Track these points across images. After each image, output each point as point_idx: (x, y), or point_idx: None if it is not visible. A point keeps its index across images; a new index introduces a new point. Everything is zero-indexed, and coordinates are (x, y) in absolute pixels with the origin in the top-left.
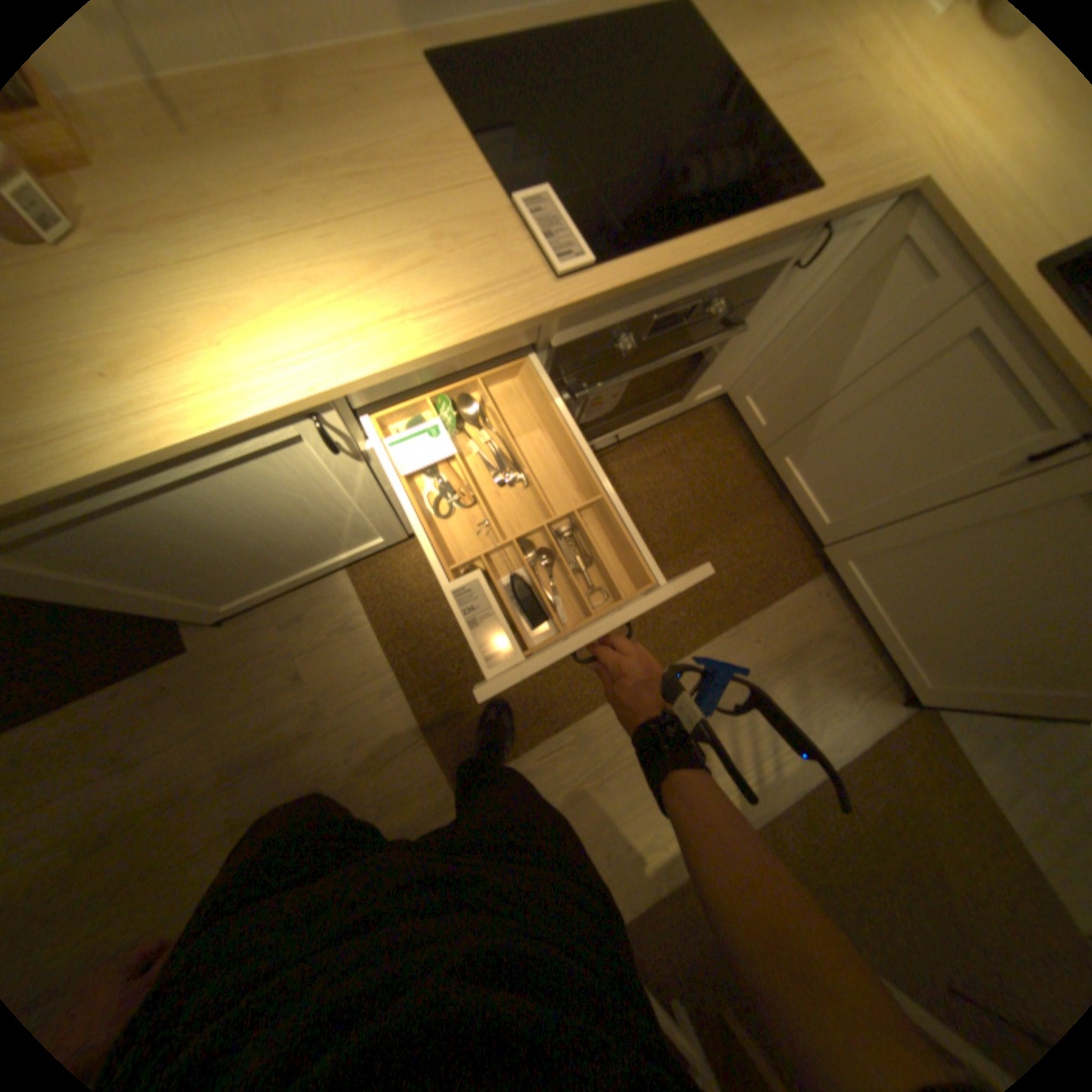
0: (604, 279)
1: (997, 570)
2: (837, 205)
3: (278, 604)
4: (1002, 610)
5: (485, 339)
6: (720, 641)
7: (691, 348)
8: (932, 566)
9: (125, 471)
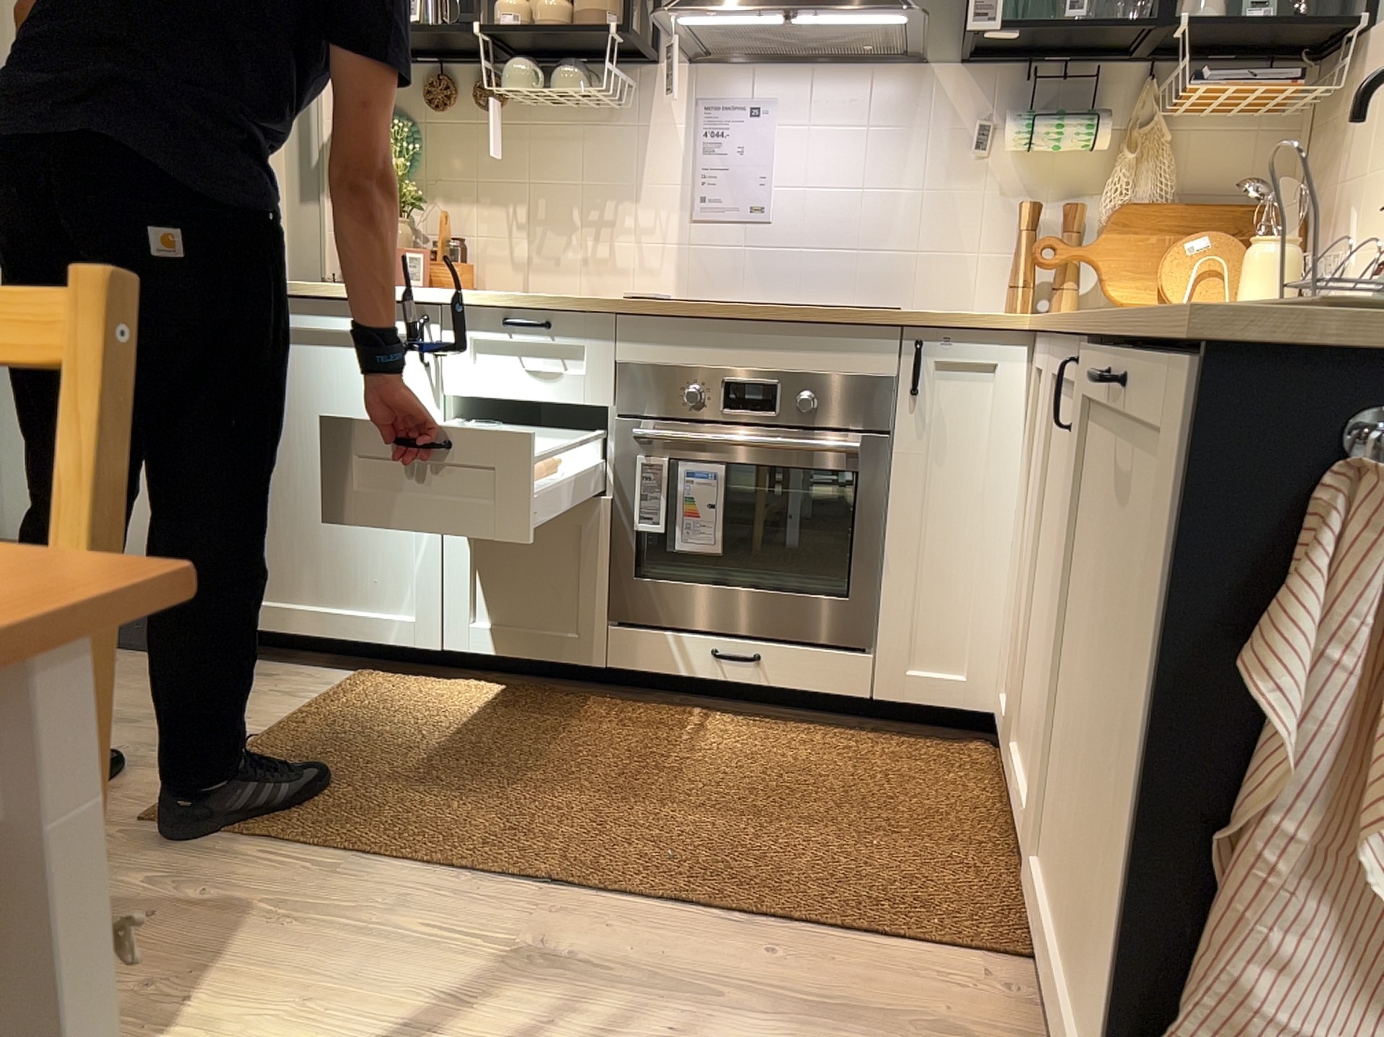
0: (651, 301)
1: (1092, 637)
2: (898, 314)
3: (272, 665)
4: (1103, 707)
5: (550, 312)
6: (695, 912)
7: (780, 443)
8: (1073, 737)
9: (321, 301)
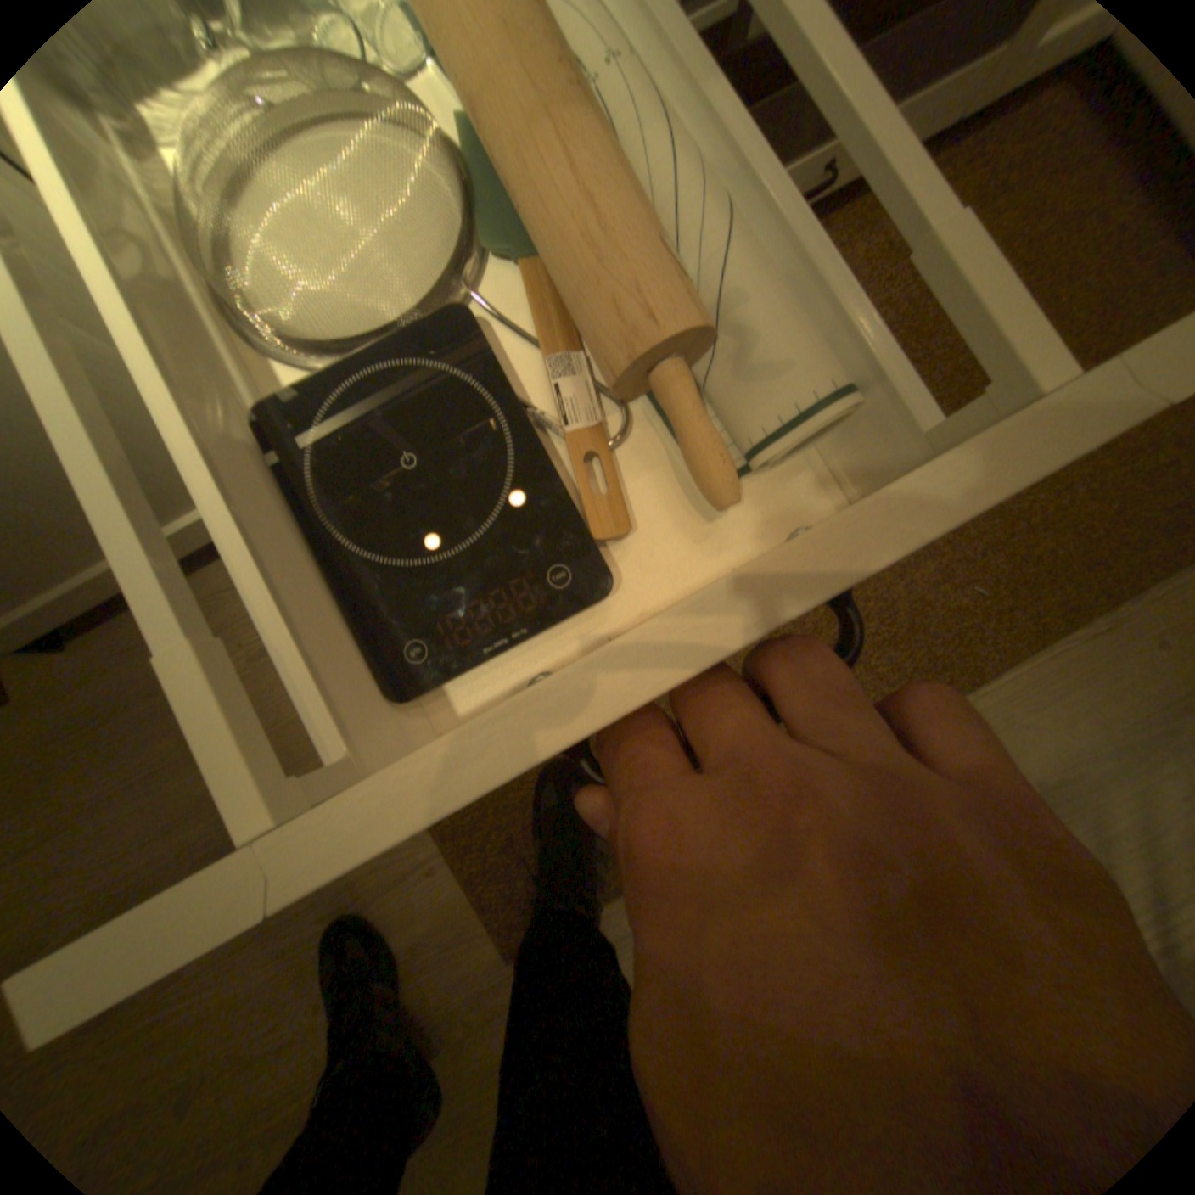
0: None
1: None
2: None
3: None
4: None
5: None
6: (1052, 646)
7: None
8: None
9: None
